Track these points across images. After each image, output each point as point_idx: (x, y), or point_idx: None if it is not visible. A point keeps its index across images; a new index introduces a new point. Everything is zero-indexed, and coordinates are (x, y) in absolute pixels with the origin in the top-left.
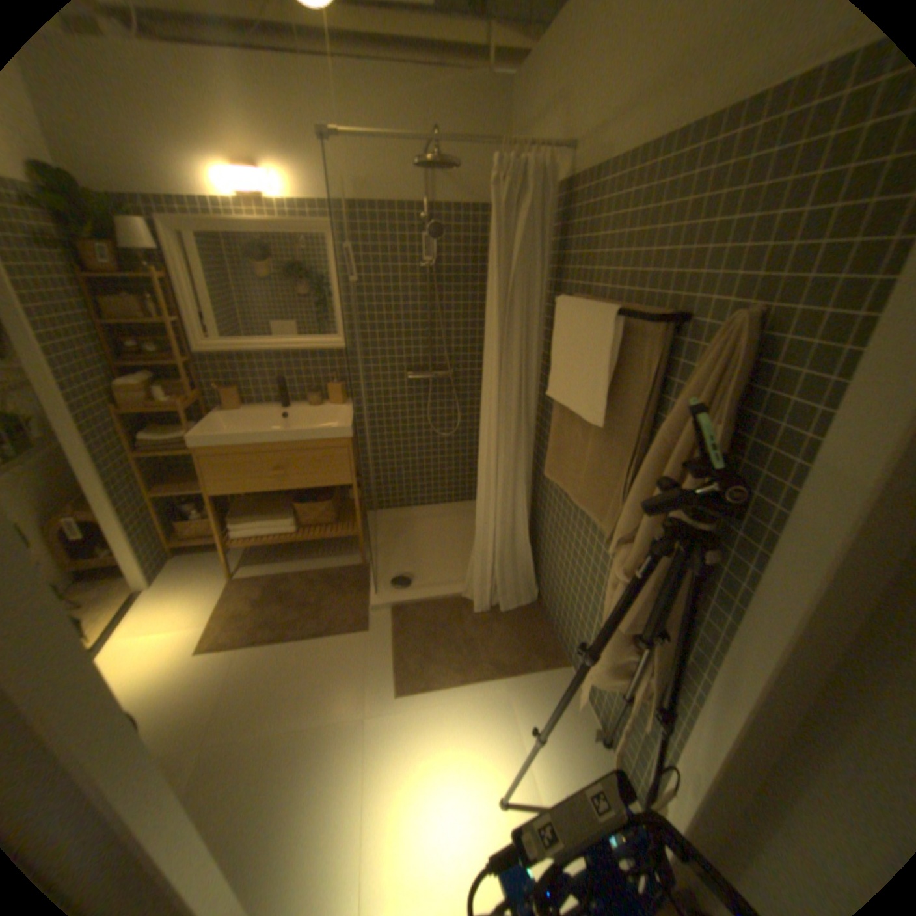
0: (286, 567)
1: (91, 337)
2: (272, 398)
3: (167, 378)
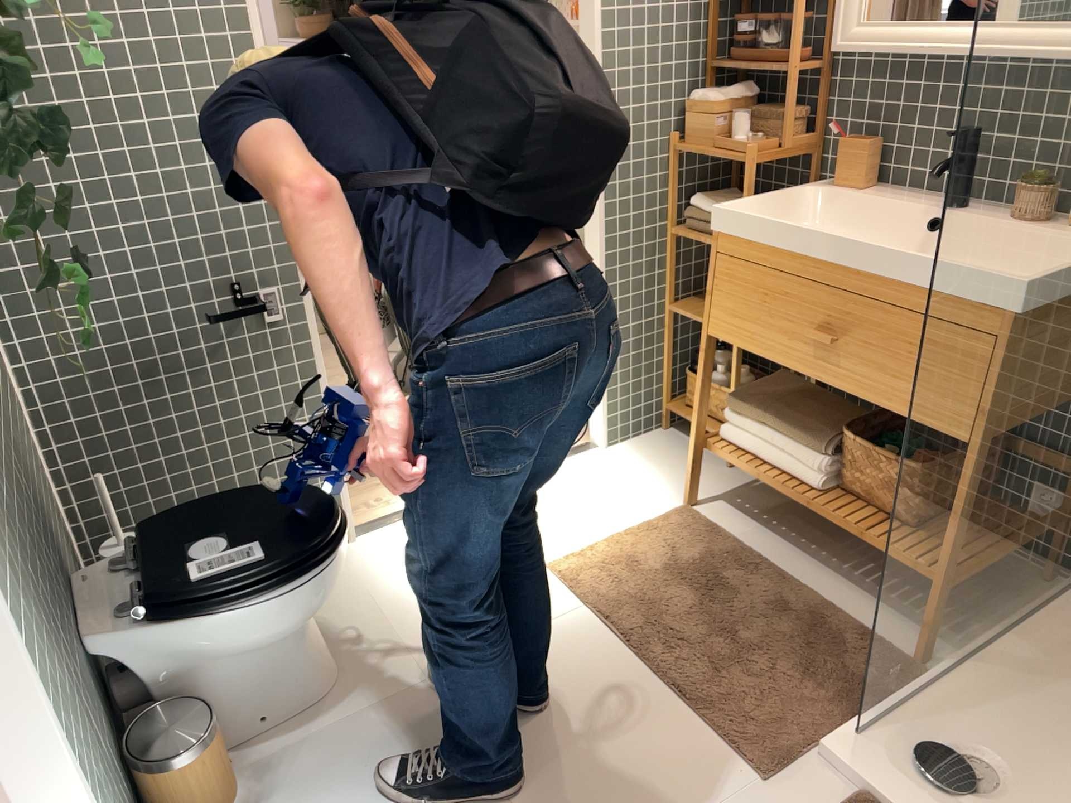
0: (777, 551)
1: (695, 13)
2: (945, 185)
3: (784, 107)
